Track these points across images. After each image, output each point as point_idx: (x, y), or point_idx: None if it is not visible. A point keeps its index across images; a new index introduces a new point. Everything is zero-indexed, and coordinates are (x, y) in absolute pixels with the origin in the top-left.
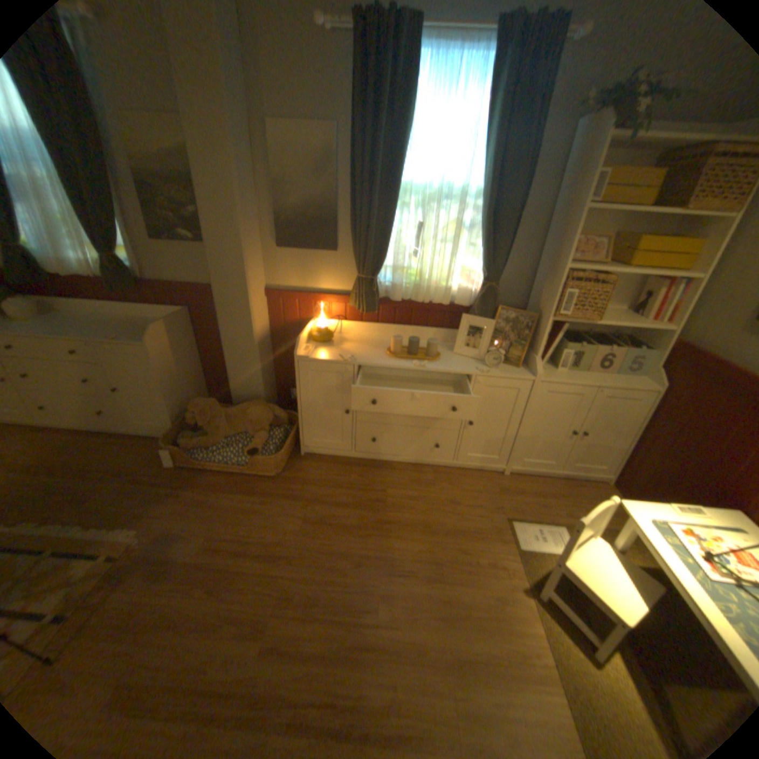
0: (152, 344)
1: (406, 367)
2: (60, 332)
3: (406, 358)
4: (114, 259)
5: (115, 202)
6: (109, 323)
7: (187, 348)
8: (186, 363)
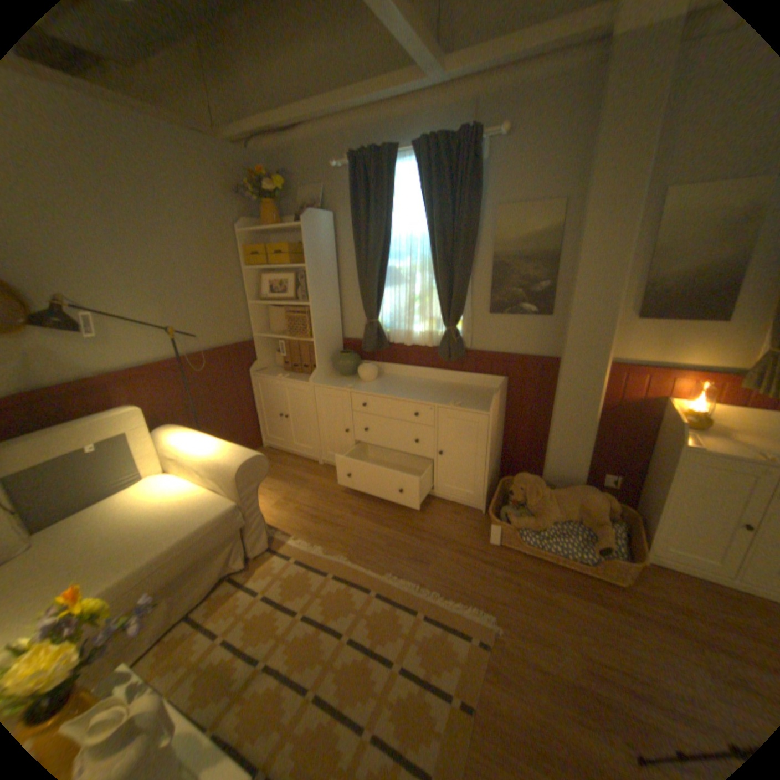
0: (493, 413)
1: None
2: (406, 395)
3: None
4: (458, 332)
5: (470, 282)
6: (436, 388)
7: (501, 417)
8: (499, 433)
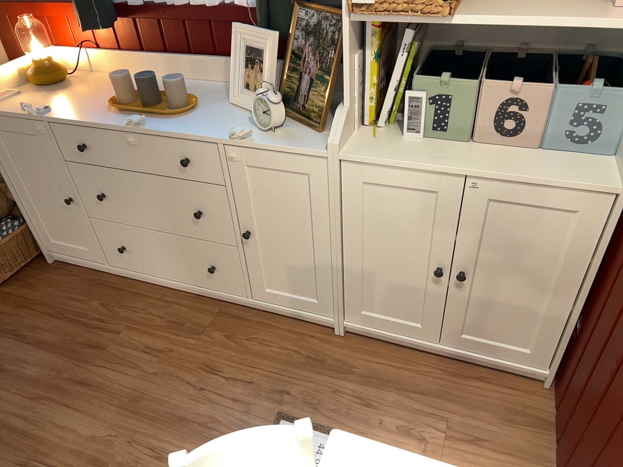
0: None
1: (118, 125)
2: None
3: (129, 109)
4: None
5: None
6: None
7: None
8: None
